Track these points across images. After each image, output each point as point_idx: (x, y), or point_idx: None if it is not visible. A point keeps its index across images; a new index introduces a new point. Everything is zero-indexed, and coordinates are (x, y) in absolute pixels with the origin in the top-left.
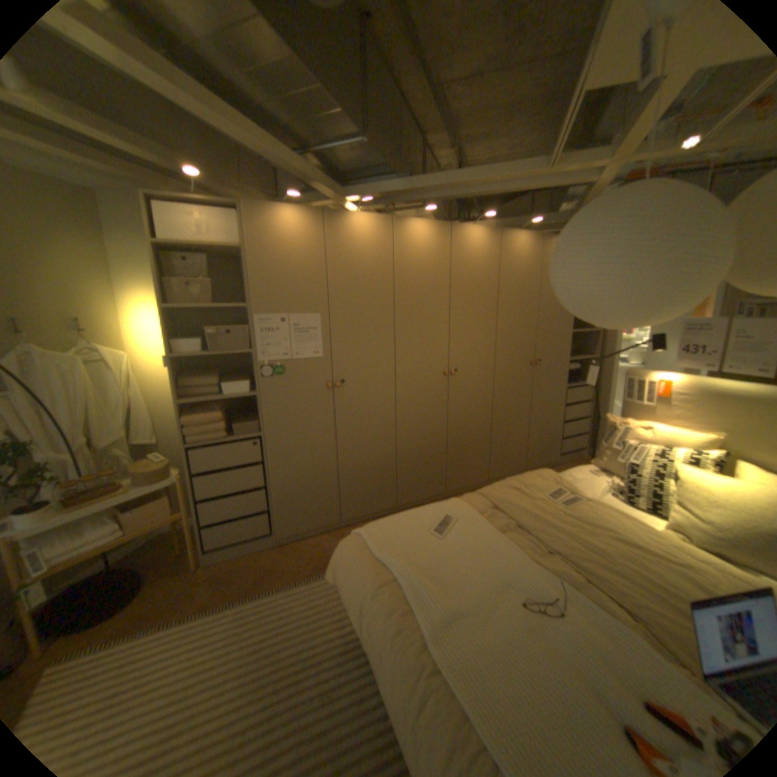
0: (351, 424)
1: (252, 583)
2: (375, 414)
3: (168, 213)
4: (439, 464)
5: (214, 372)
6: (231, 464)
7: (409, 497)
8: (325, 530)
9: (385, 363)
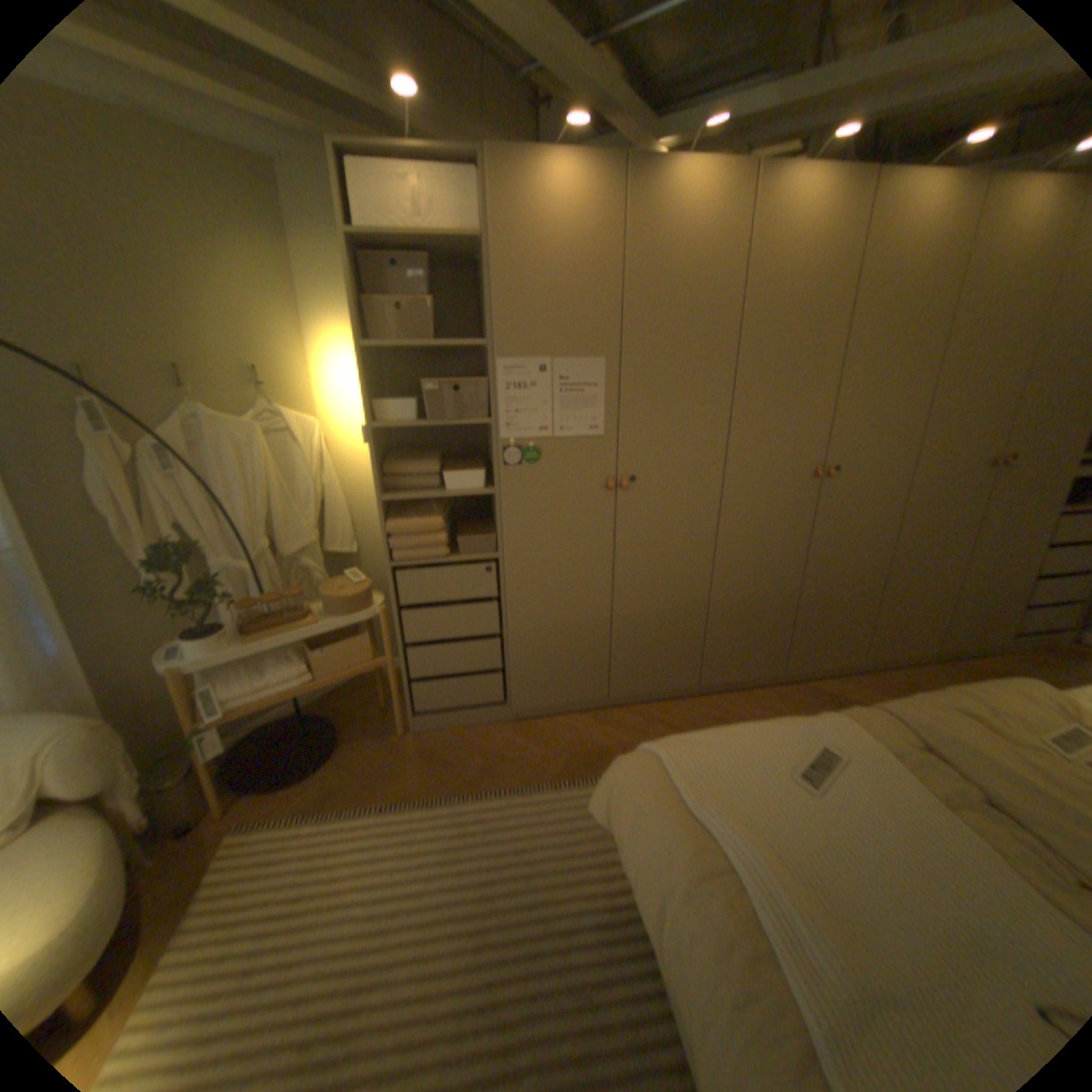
0: (638, 550)
1: (476, 770)
2: (680, 537)
3: (368, 177)
4: (781, 628)
5: (434, 453)
6: (453, 595)
7: (722, 676)
8: (583, 707)
9: (709, 449)
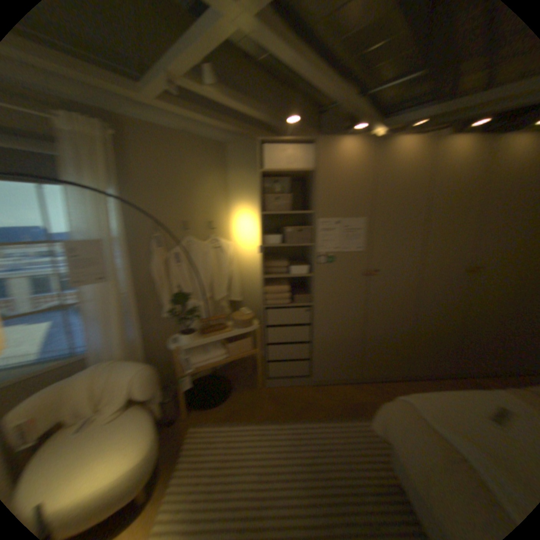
0: (380, 304)
1: (301, 408)
2: (401, 299)
3: (273, 150)
4: (454, 348)
5: (285, 257)
6: (292, 321)
7: (422, 371)
8: (349, 382)
9: (416, 257)
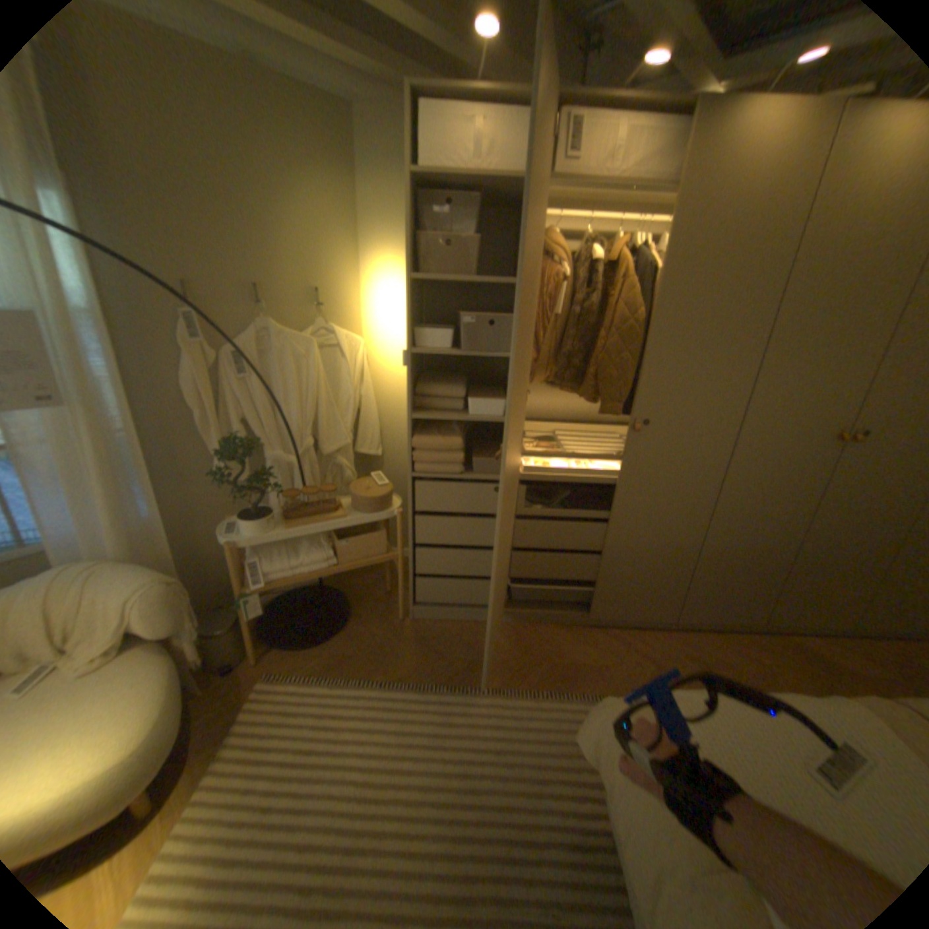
0: (640, 490)
1: (464, 665)
2: (684, 483)
3: (438, 119)
4: (771, 582)
5: (460, 379)
6: (462, 508)
7: (702, 617)
8: (563, 622)
9: (730, 401)
